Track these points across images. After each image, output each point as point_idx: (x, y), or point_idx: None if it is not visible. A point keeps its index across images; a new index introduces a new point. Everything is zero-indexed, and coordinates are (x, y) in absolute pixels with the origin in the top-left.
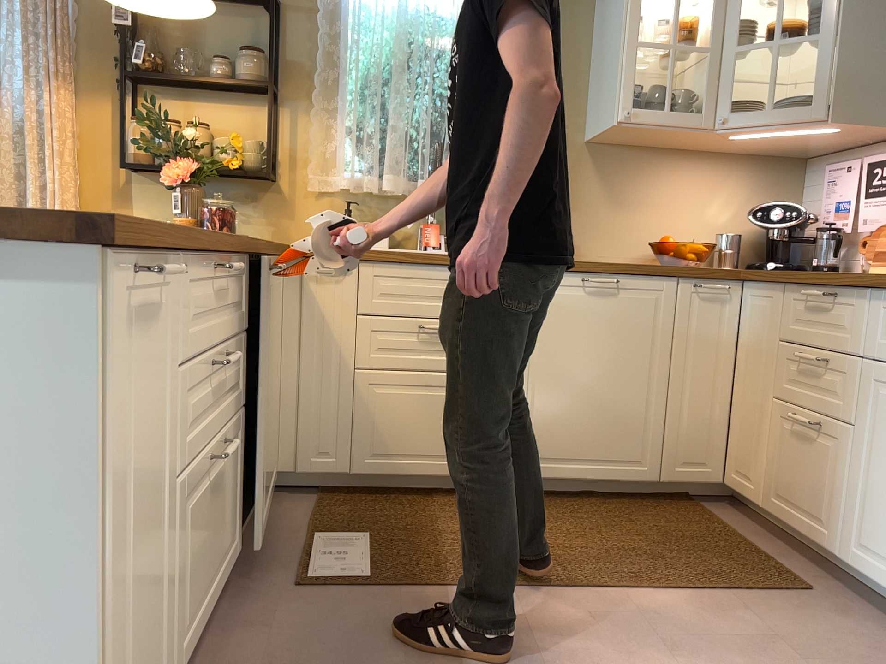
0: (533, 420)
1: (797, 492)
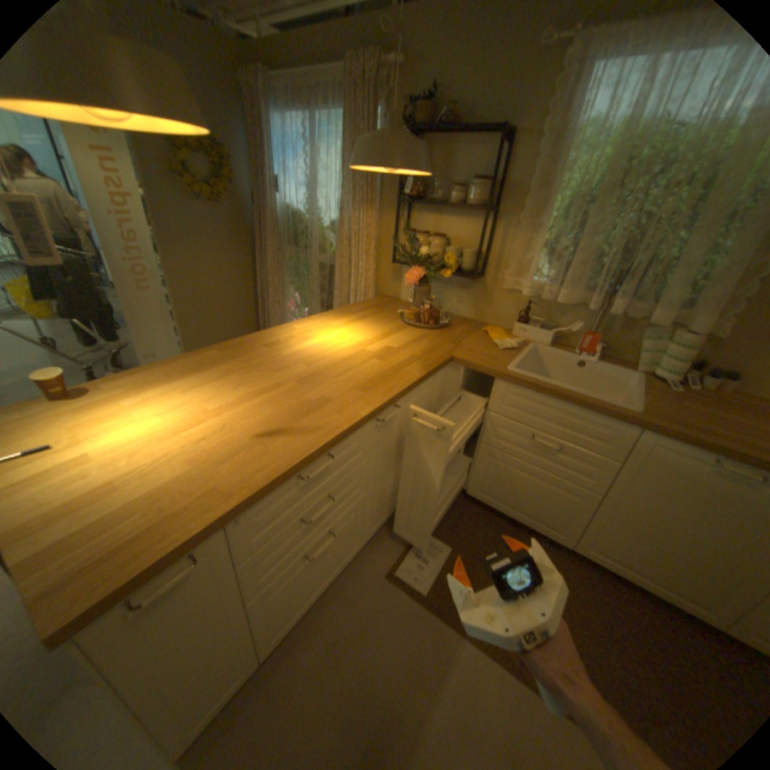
0: (609, 532)
1: None
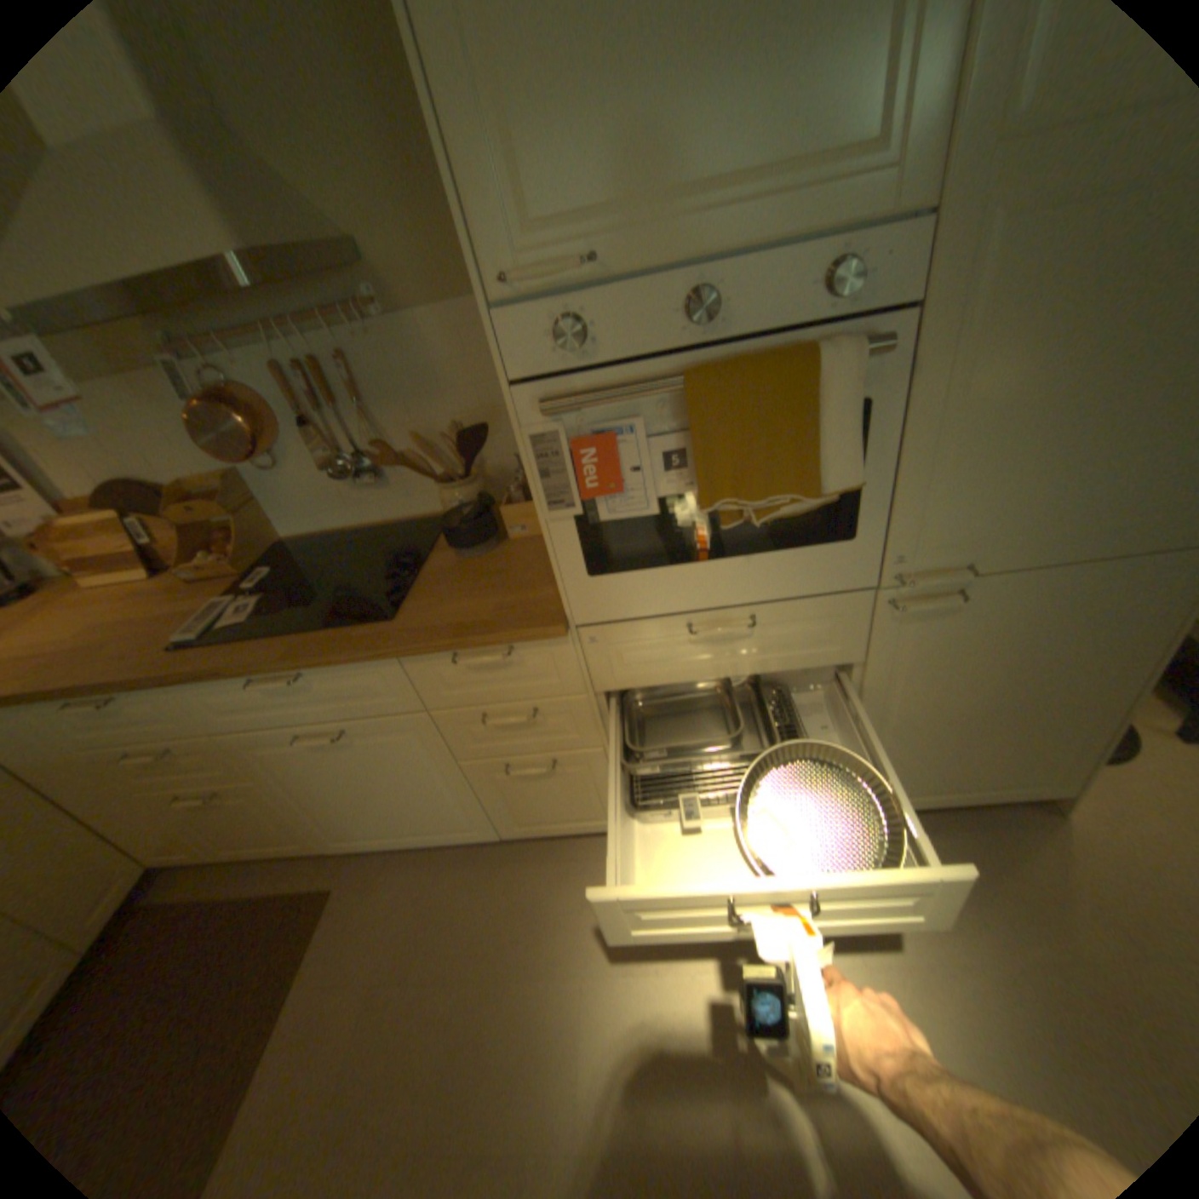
0: None
1: (239, 838)
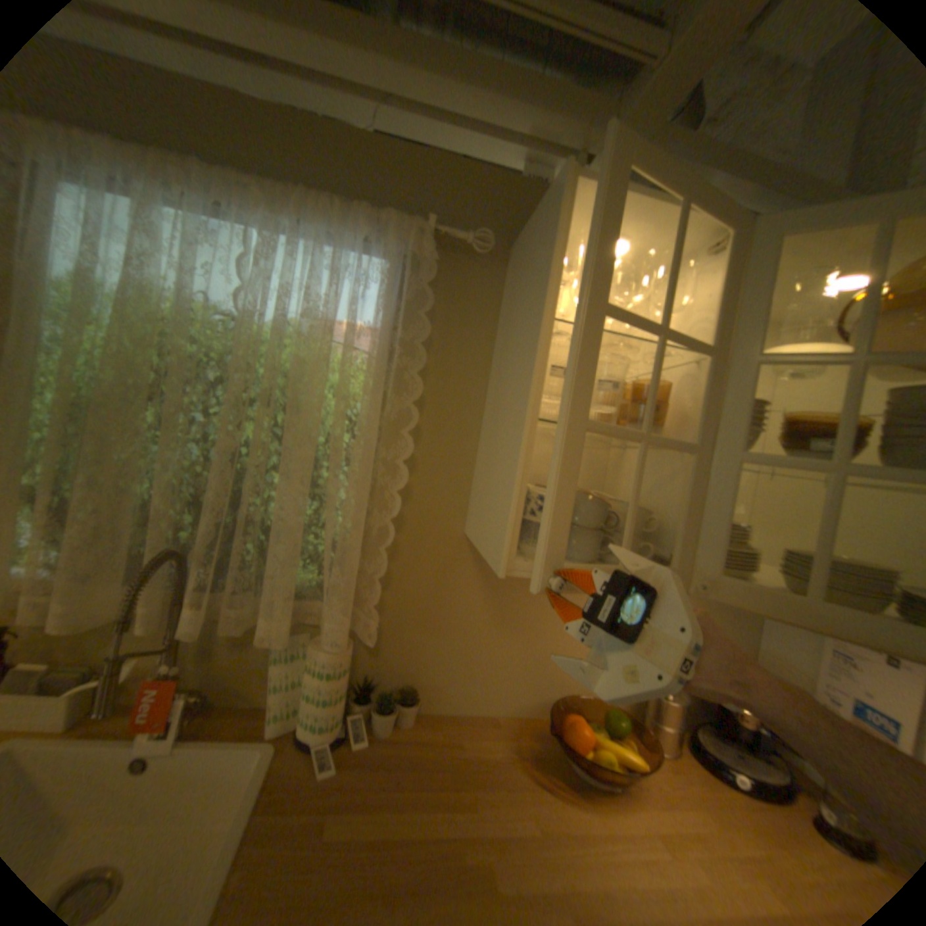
0: None
1: None
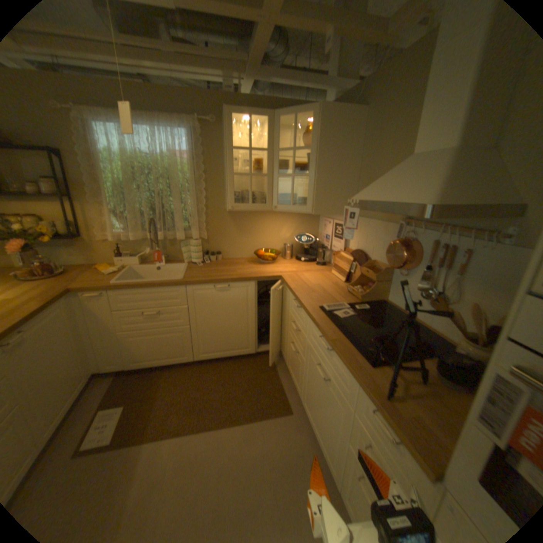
0: (200, 340)
1: (293, 369)
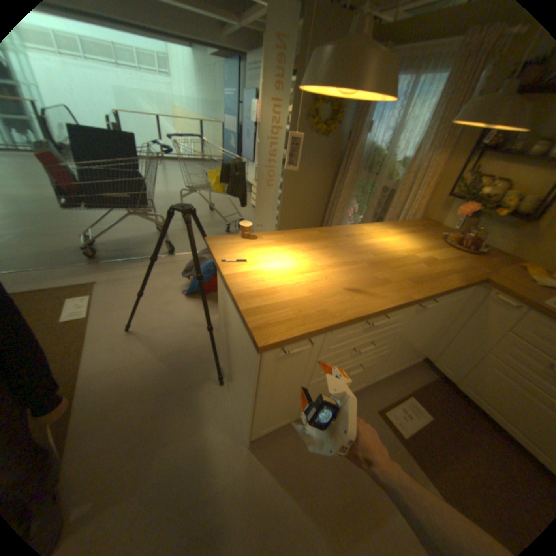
0: None
1: None
